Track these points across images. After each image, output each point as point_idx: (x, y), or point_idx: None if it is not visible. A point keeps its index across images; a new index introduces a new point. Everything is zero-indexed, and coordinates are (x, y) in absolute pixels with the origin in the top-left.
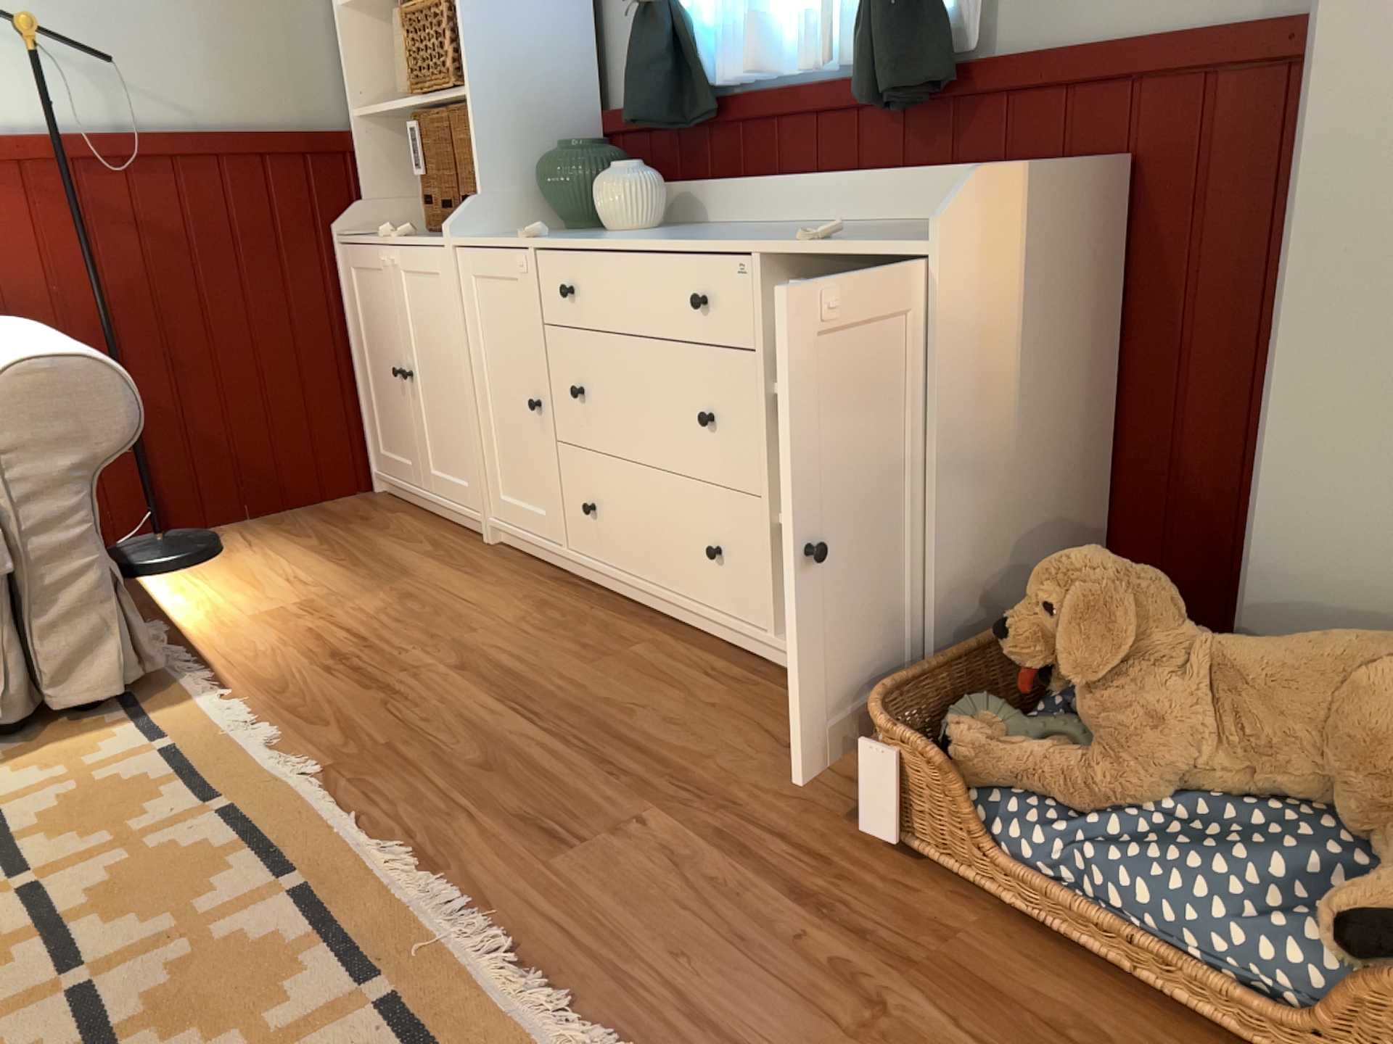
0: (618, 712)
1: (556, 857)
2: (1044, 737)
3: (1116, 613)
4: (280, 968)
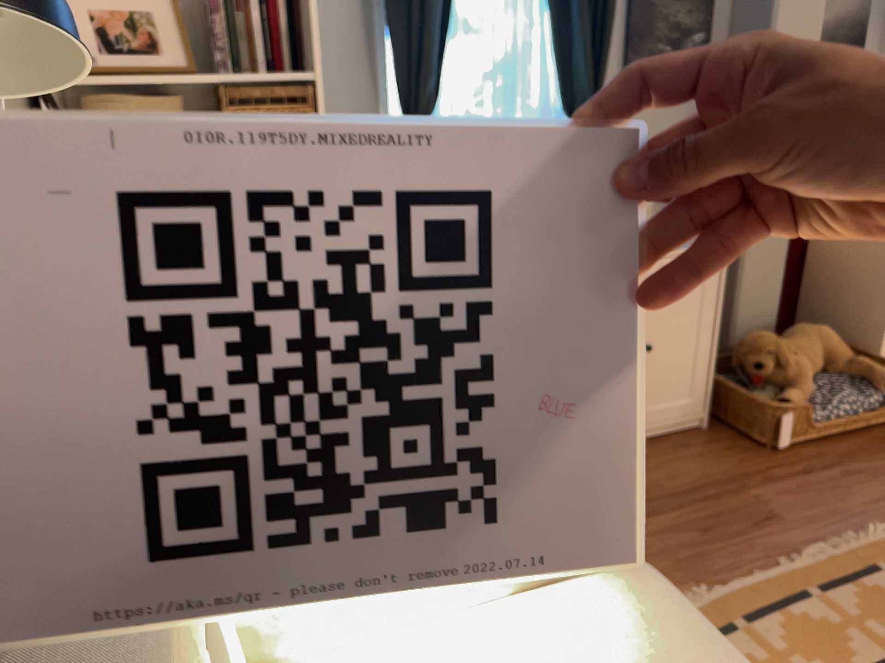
0: (656, 491)
1: (785, 521)
2: (773, 395)
3: (785, 347)
4: (881, 596)
